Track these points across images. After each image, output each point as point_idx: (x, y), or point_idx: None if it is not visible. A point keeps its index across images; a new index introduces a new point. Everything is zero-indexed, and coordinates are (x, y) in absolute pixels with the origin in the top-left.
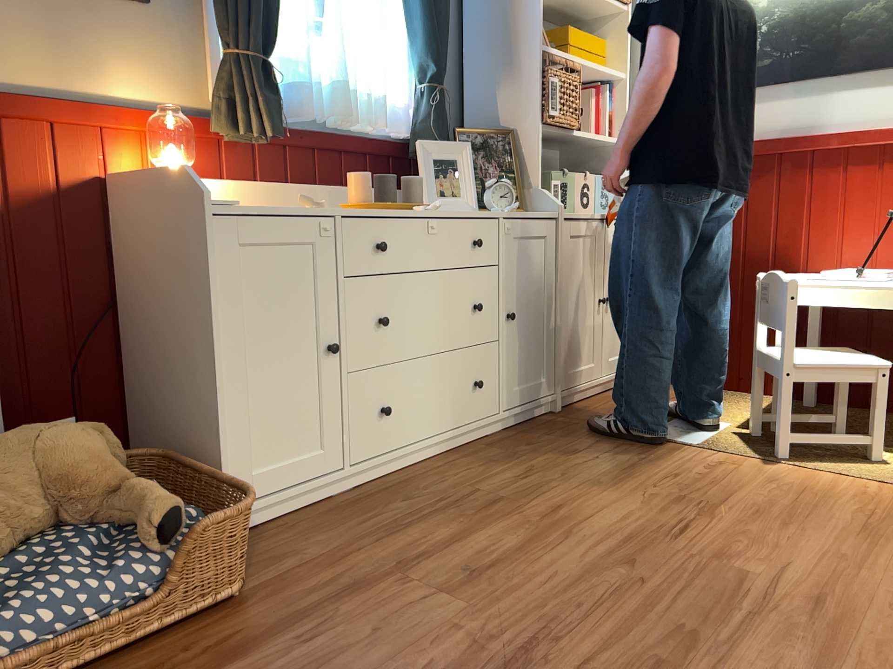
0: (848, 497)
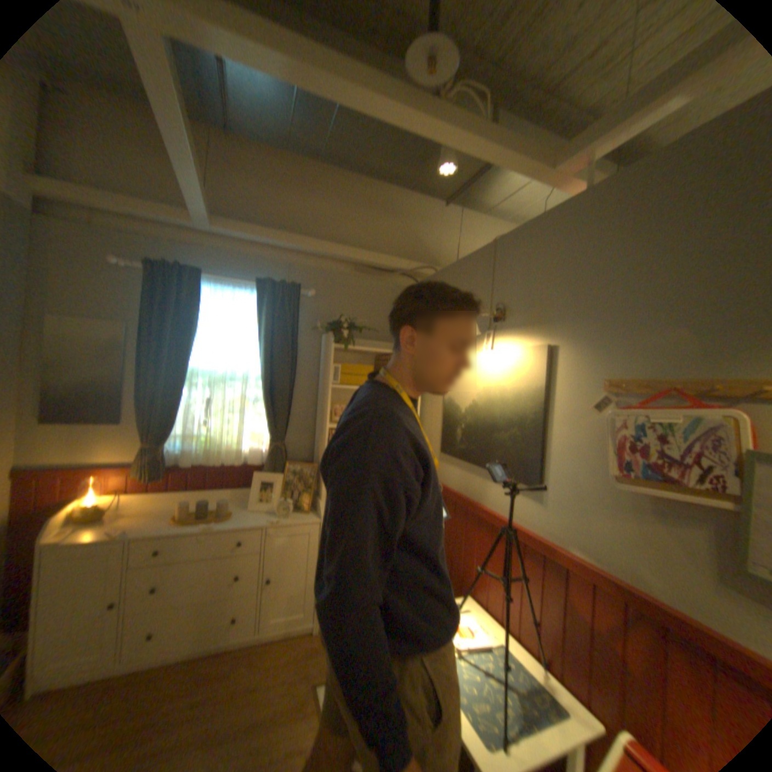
0: None
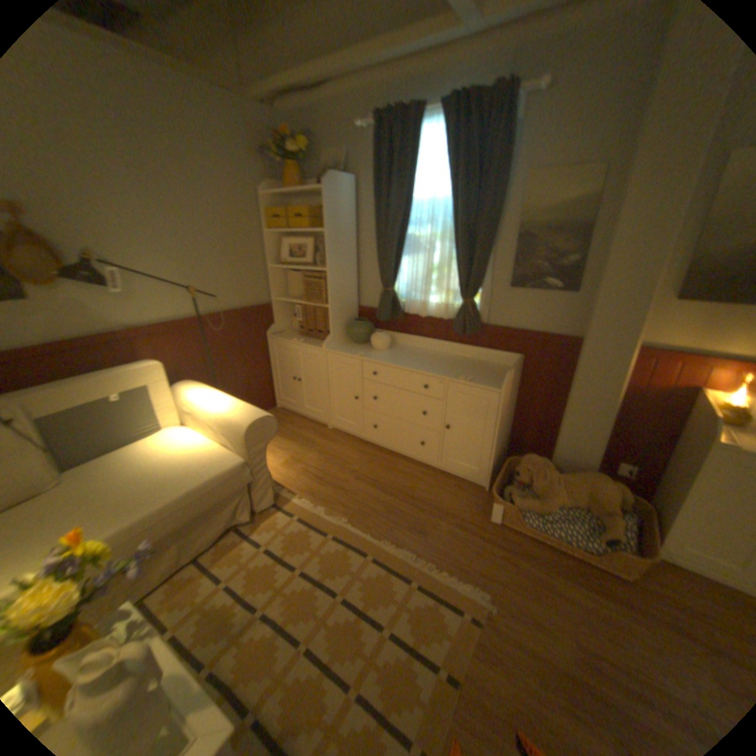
0: None
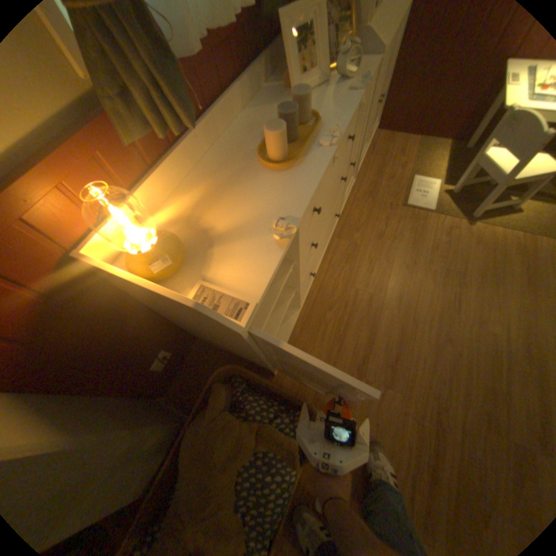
0: (513, 251)
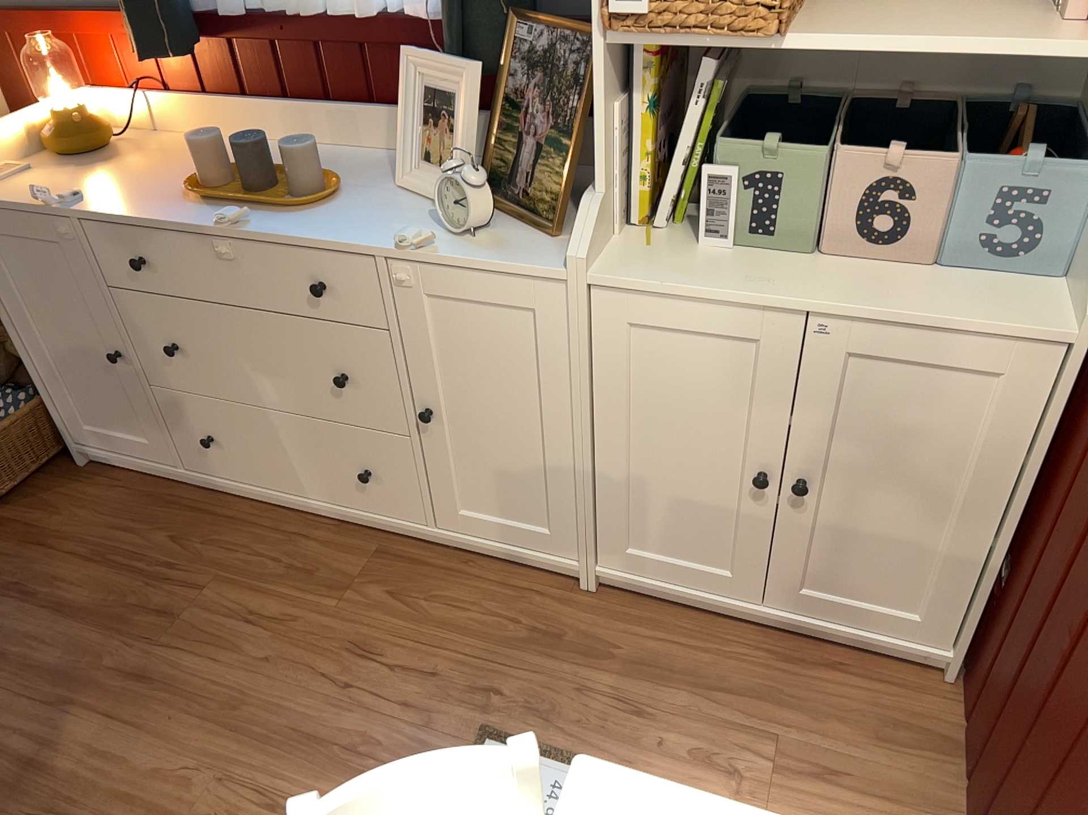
0: None
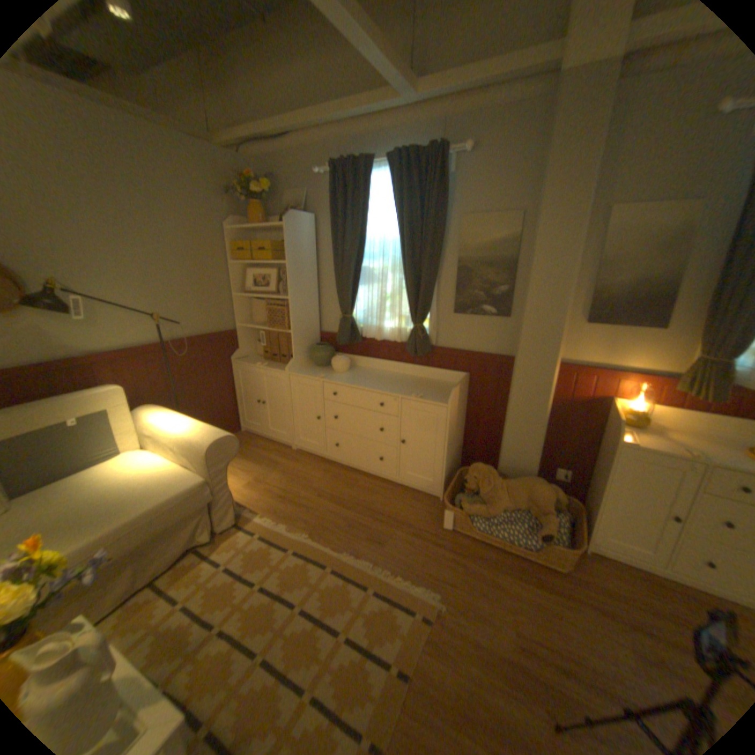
0: None
